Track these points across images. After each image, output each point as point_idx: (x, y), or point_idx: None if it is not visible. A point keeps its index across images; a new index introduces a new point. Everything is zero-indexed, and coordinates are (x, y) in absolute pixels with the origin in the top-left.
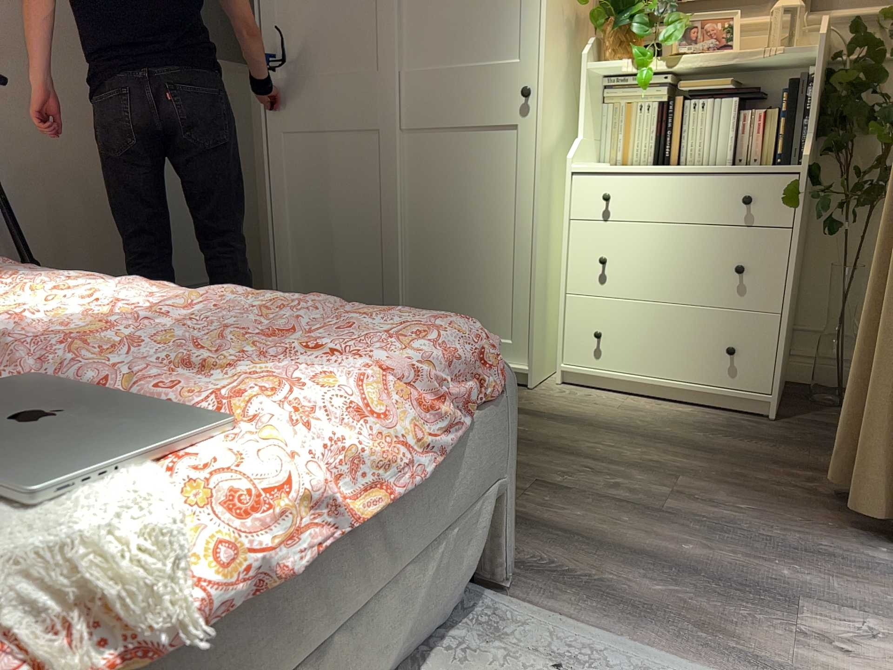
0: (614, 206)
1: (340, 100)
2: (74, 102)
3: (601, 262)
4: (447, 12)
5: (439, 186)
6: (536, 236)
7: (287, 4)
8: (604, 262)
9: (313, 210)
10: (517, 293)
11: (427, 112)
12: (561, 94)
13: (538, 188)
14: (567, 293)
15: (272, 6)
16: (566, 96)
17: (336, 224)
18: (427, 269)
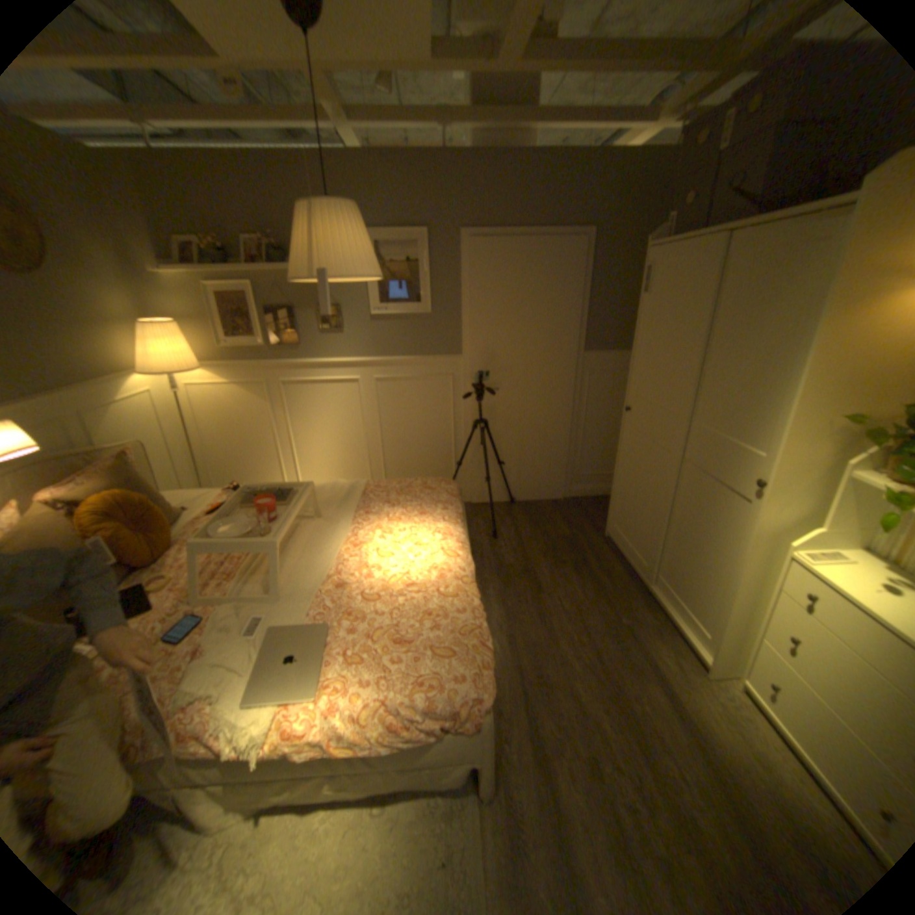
0: (820, 609)
1: (658, 424)
2: (538, 388)
3: (793, 641)
4: (730, 396)
5: (697, 508)
6: (740, 589)
7: (647, 352)
8: (795, 644)
9: (634, 477)
10: (723, 613)
11: (701, 457)
12: (814, 489)
13: (750, 559)
14: (765, 639)
15: (640, 351)
16: (826, 489)
17: (641, 493)
18: (679, 554)
